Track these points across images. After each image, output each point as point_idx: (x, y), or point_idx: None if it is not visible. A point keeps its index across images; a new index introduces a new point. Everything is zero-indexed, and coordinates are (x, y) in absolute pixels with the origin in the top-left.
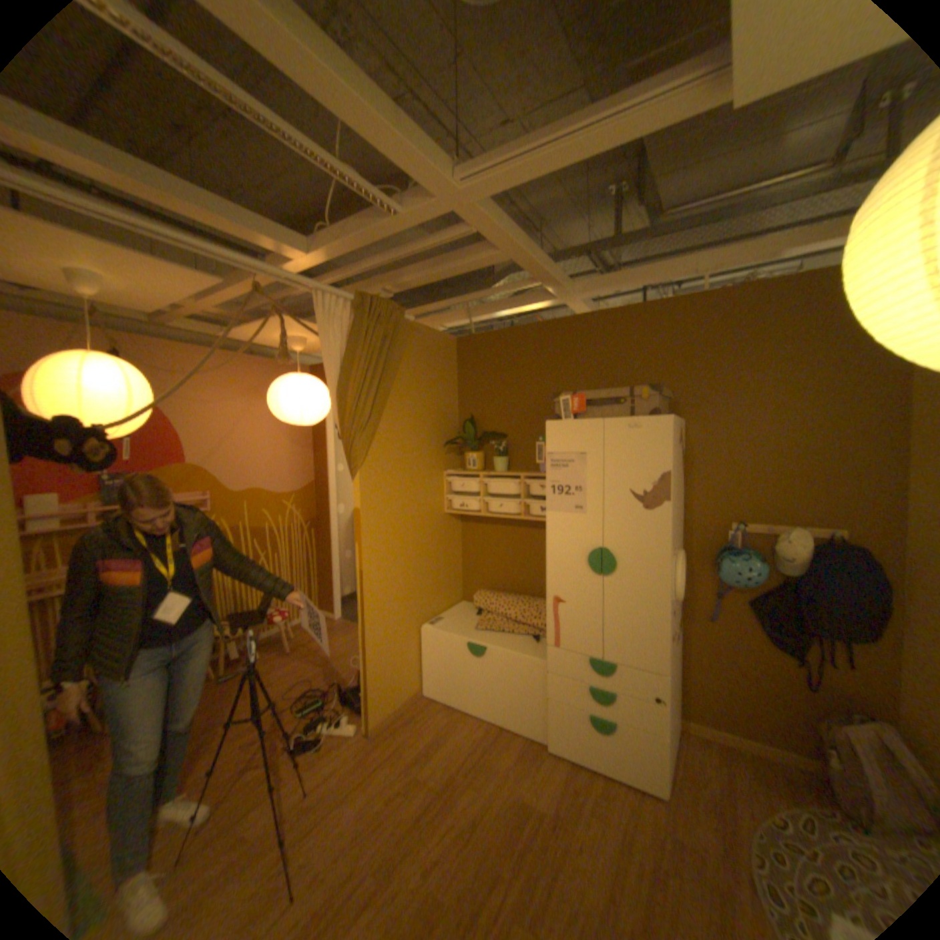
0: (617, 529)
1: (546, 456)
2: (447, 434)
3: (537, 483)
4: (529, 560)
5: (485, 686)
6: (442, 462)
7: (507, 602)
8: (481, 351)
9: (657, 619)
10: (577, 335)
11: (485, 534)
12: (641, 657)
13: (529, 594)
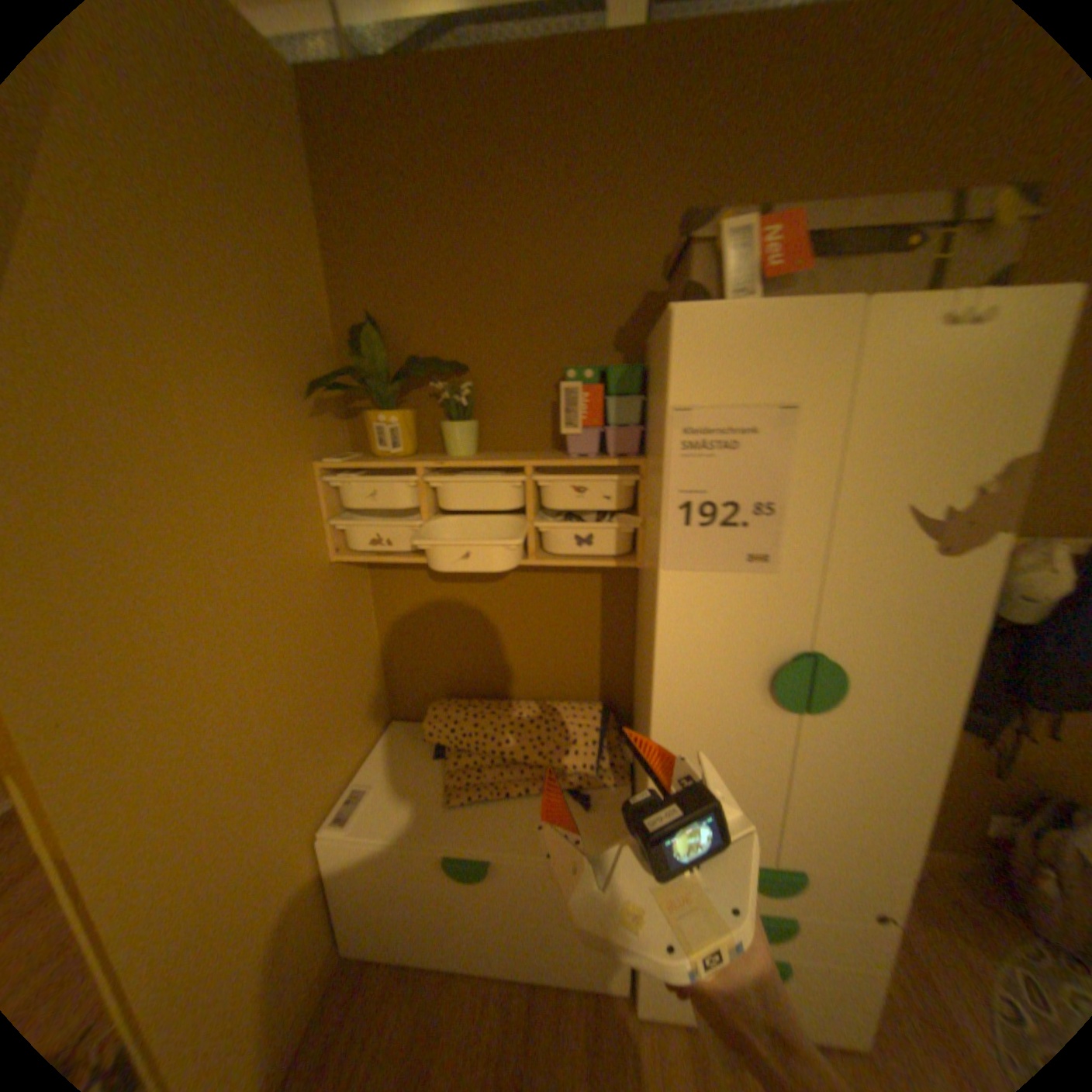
0: (859, 606)
1: (670, 416)
2: (309, 360)
3: (571, 482)
4: (531, 633)
5: (489, 926)
6: (307, 437)
7: (500, 725)
8: (380, 119)
9: (917, 785)
10: (653, 89)
11: (431, 591)
12: (863, 855)
13: (533, 693)
